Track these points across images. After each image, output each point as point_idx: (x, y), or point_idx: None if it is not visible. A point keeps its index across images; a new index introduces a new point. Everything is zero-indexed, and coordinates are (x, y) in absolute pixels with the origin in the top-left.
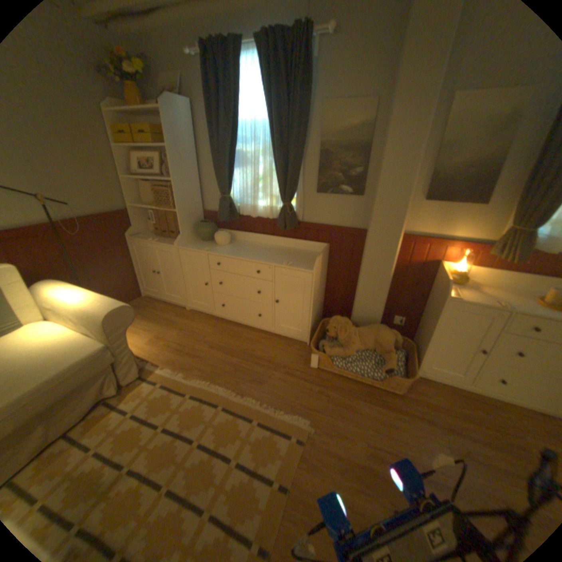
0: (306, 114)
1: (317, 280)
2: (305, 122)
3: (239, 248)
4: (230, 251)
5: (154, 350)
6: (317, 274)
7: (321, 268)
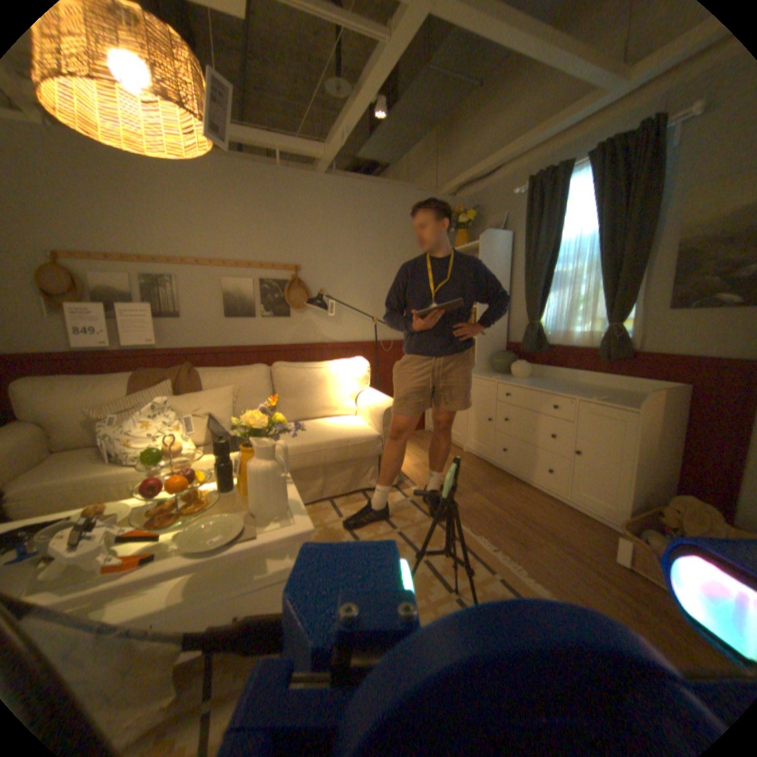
0: (655, 210)
1: (653, 430)
2: (653, 220)
3: (540, 382)
4: (525, 382)
5: (418, 473)
6: (654, 421)
7: (669, 417)
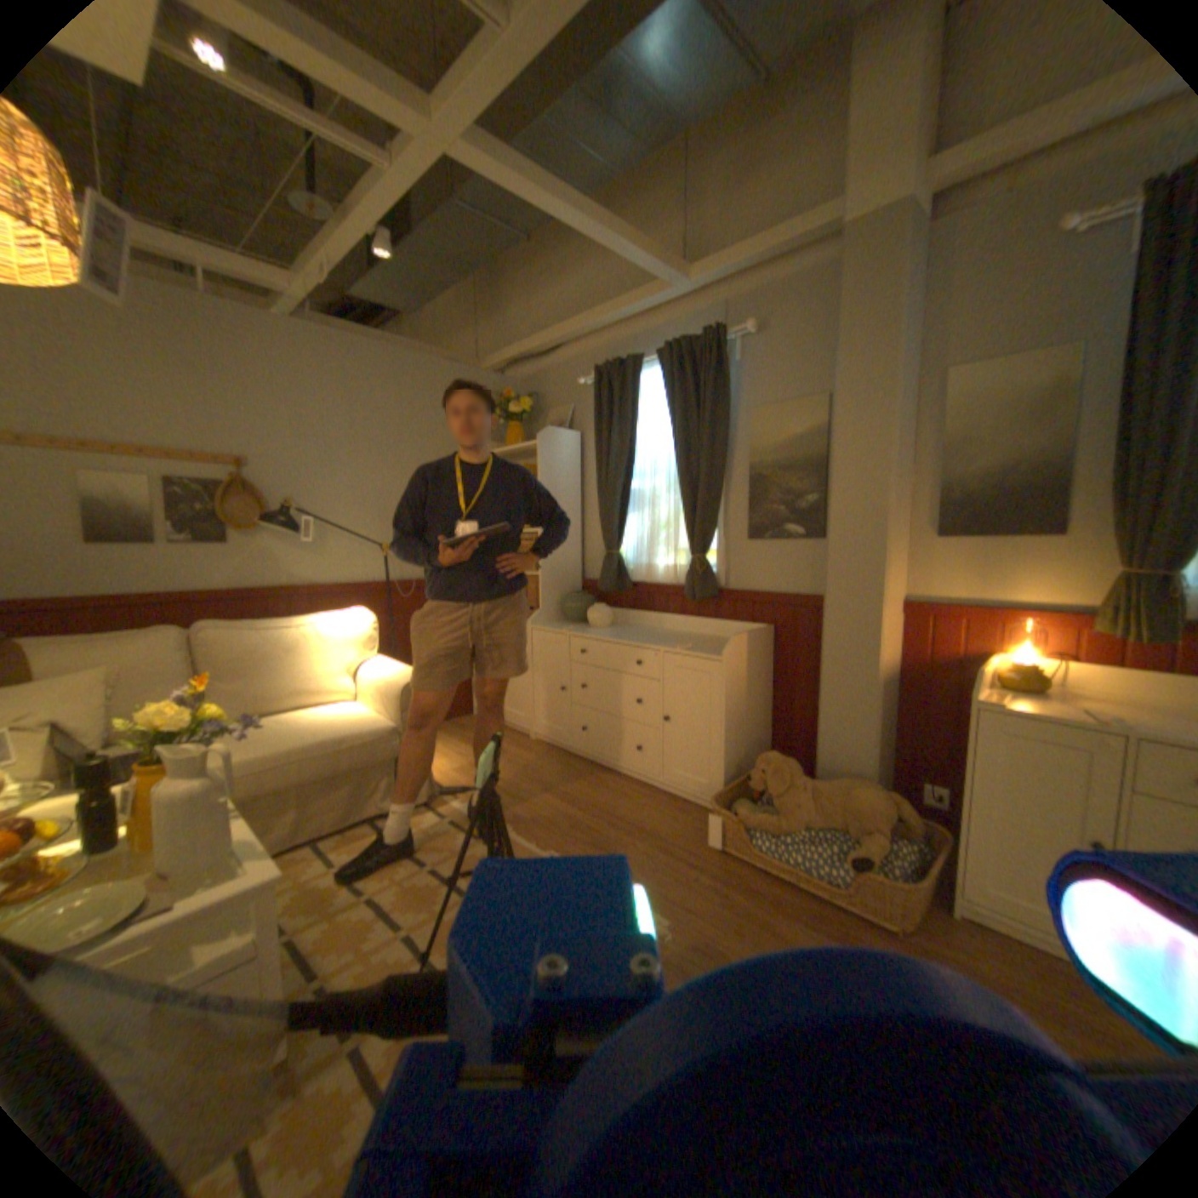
0: (724, 428)
1: (737, 680)
2: (724, 438)
3: (622, 631)
4: (604, 633)
5: (461, 780)
6: (737, 669)
7: (753, 664)
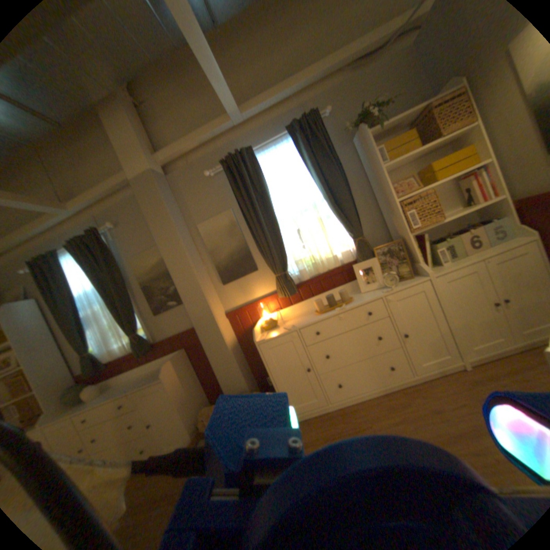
0: (117, 271)
1: (173, 384)
2: (119, 276)
3: (105, 394)
4: (93, 401)
5: None
6: (170, 379)
7: (179, 371)
